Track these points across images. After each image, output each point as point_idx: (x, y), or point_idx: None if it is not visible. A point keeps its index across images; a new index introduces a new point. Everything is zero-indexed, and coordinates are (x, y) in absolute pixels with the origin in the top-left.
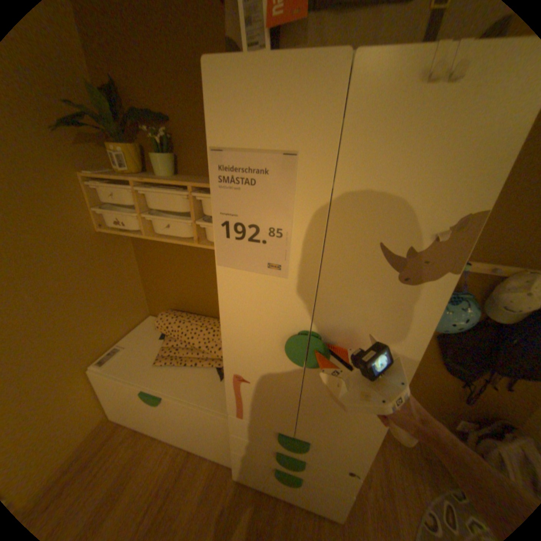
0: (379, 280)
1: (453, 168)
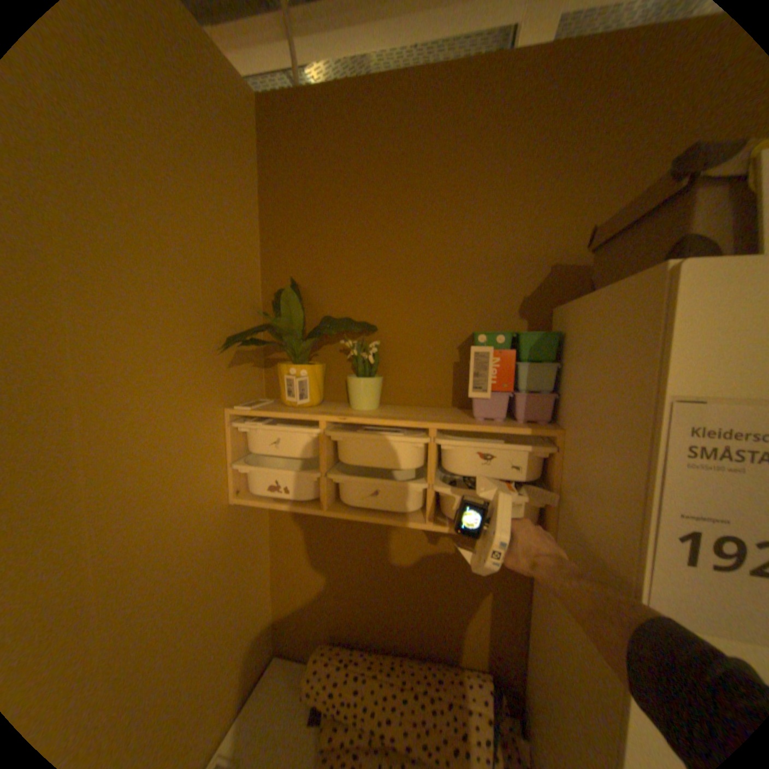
0: None
1: None
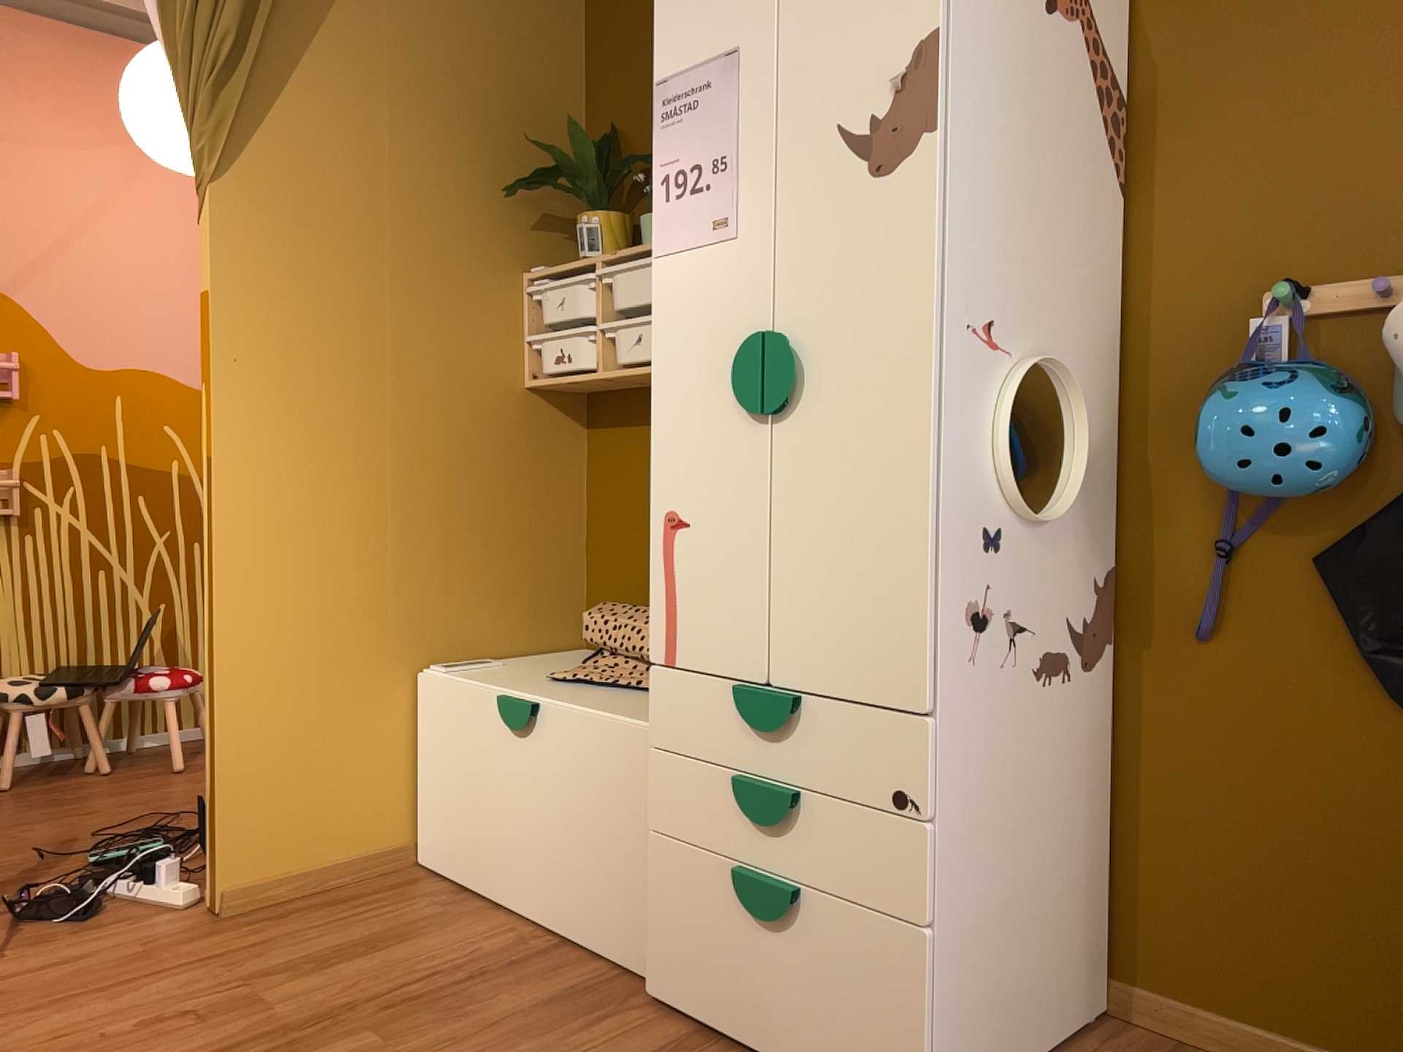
0: (845, 185)
1: (885, 0)
